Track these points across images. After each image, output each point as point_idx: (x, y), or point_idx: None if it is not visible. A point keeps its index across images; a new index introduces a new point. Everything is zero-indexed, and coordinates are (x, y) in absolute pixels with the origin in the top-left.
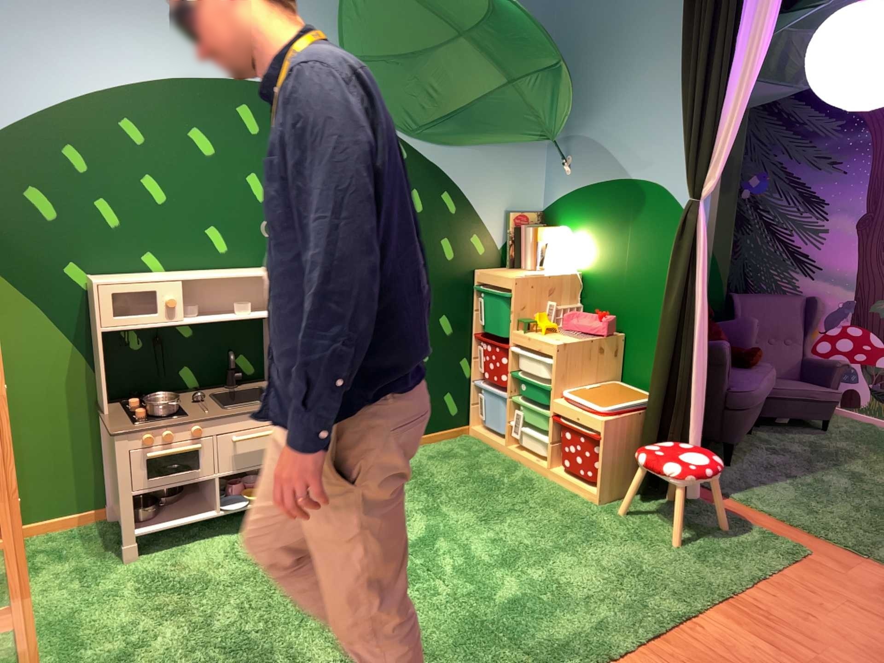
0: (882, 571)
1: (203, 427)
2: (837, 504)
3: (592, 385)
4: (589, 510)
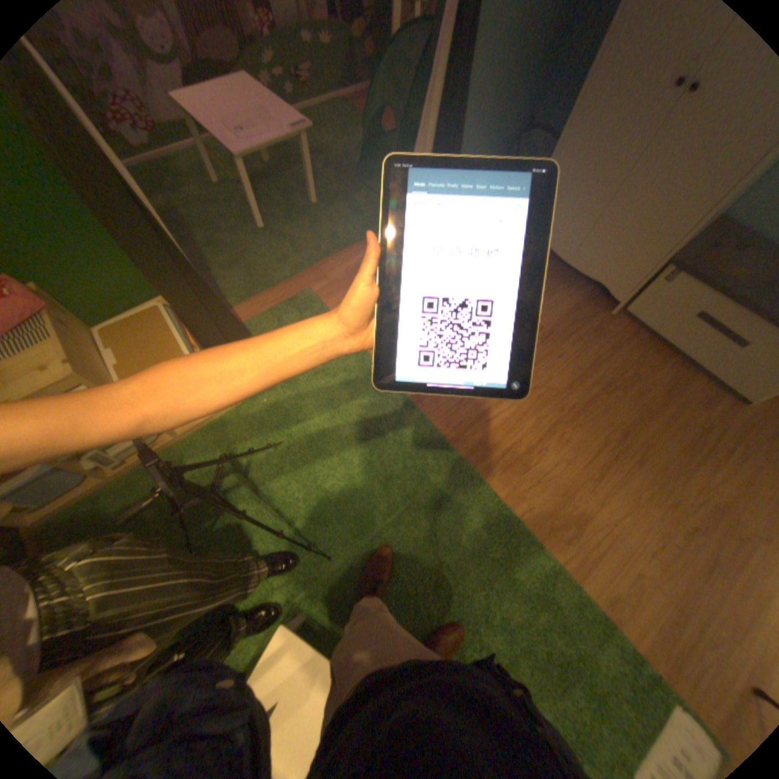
0: (328, 263)
1: None
2: (250, 250)
3: (101, 356)
4: (249, 410)
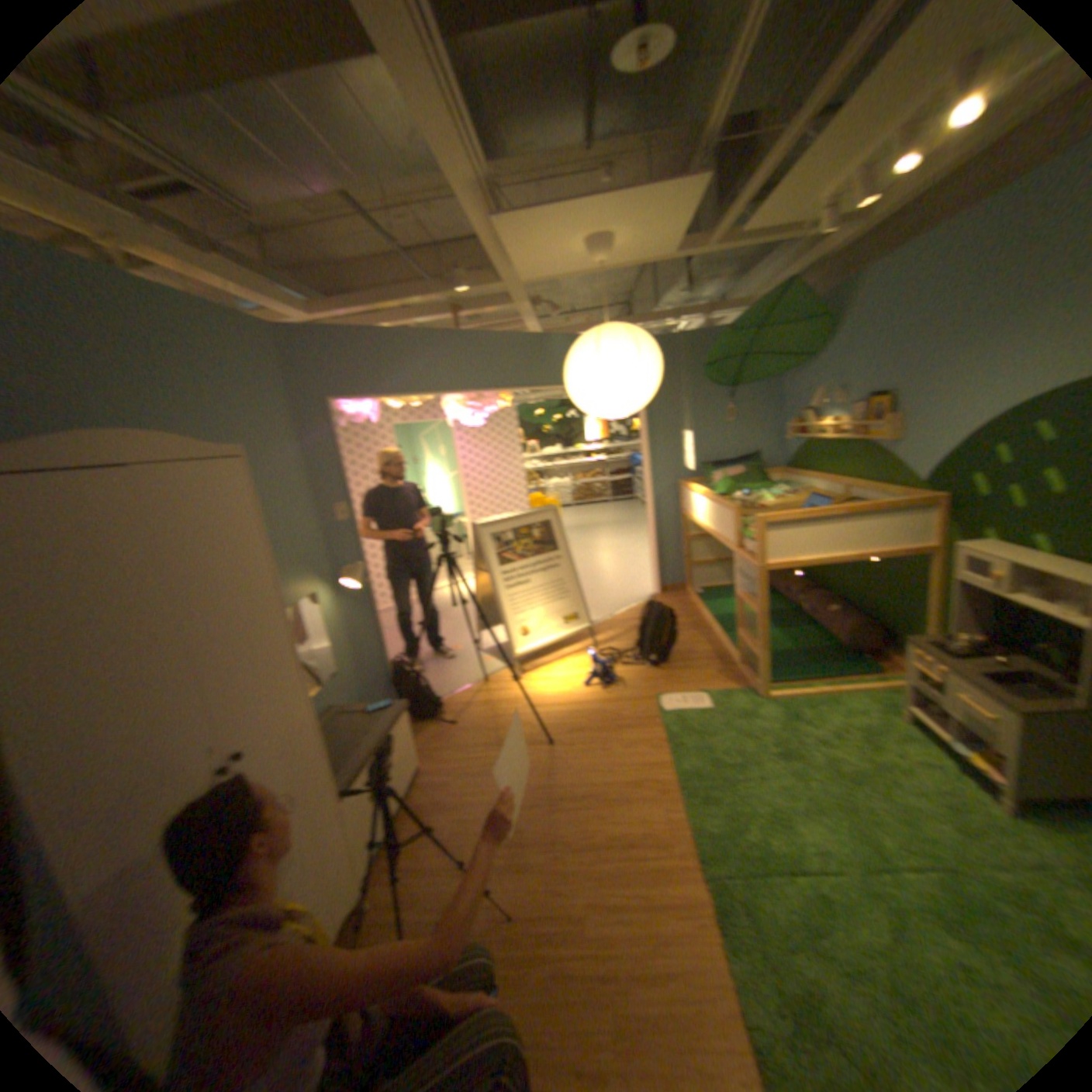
0: None
1: (947, 673)
2: None
3: None
4: None
